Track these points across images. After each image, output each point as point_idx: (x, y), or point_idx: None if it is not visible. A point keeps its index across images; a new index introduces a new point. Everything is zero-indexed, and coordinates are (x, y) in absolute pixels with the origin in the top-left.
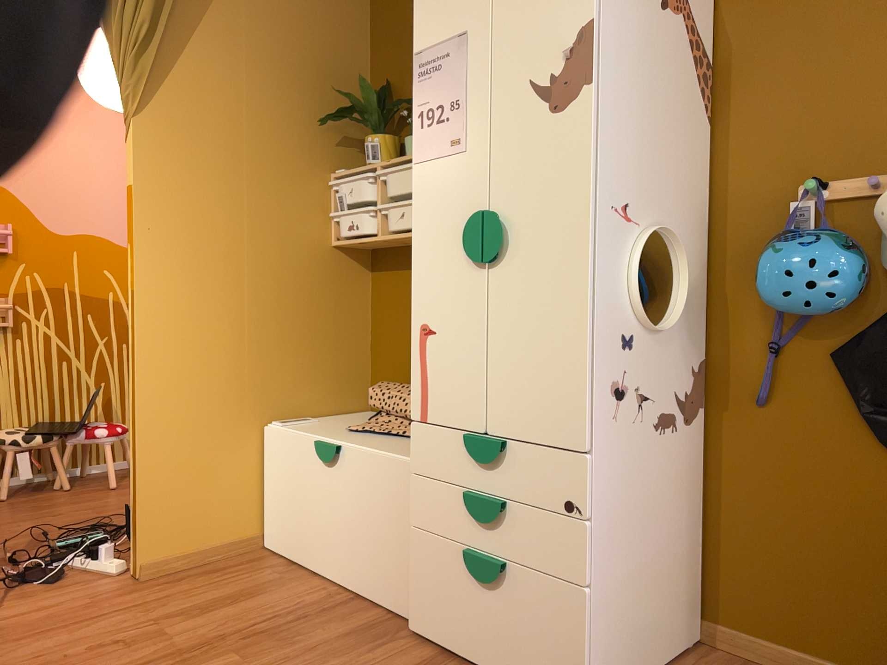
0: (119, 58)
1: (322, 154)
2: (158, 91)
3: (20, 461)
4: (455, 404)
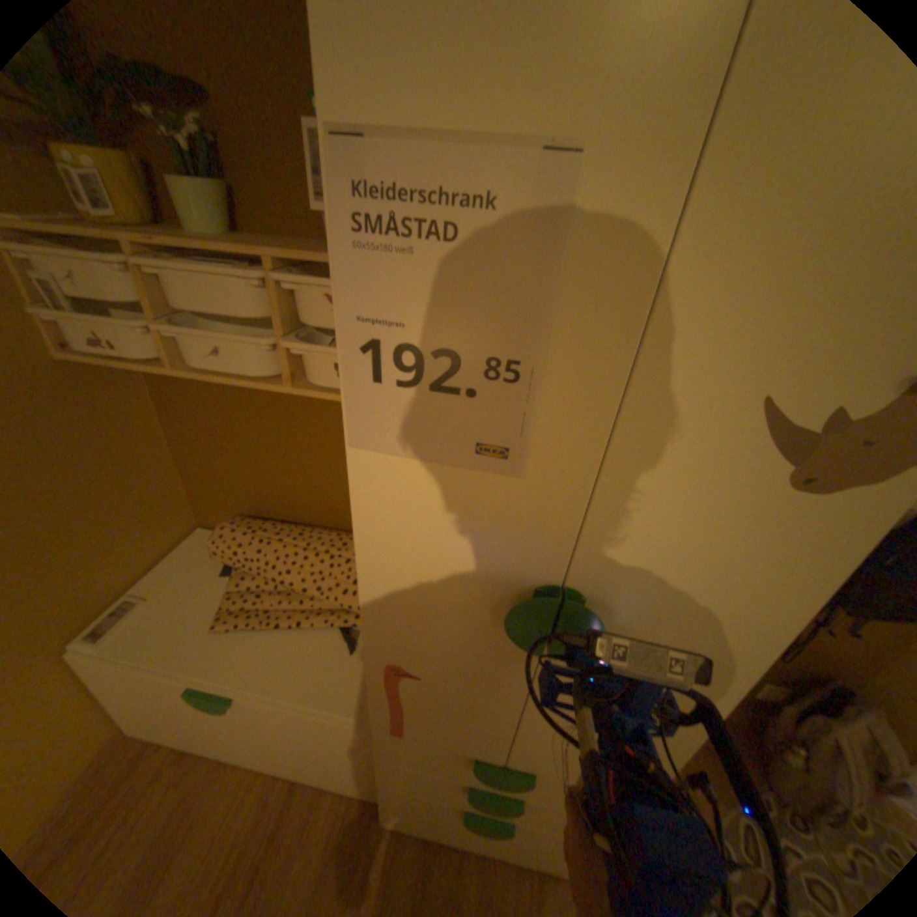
0: None
1: None
2: None
3: None
4: (457, 739)
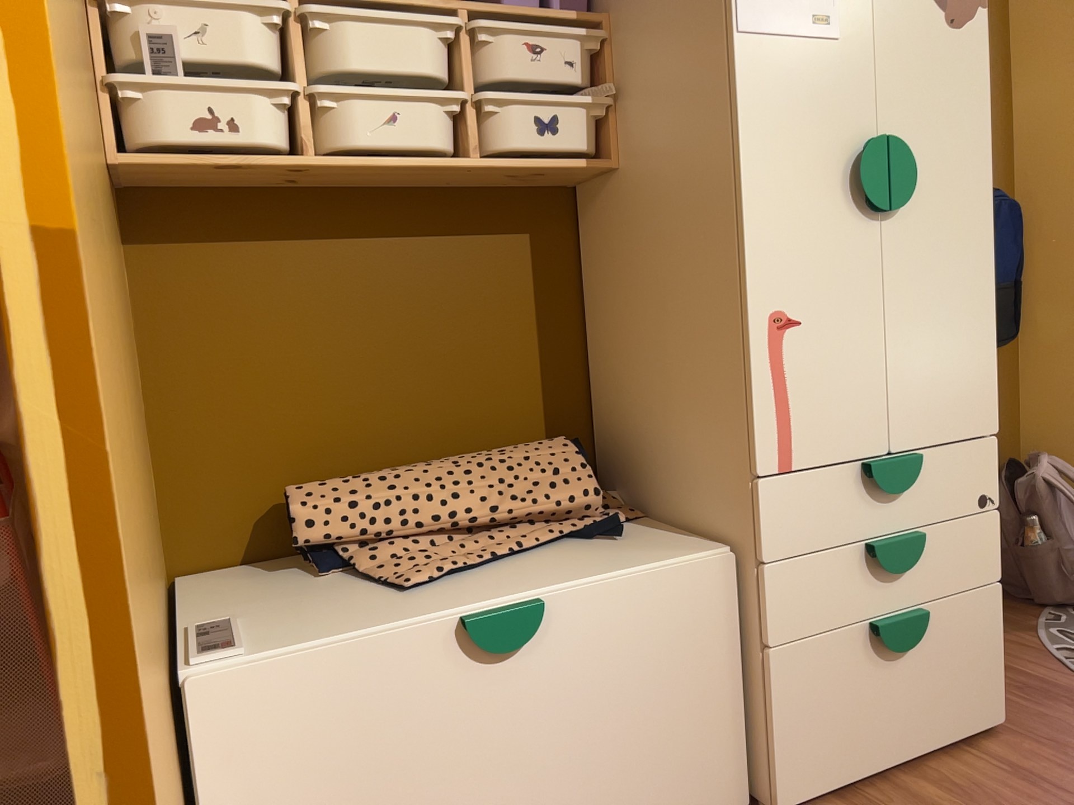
0: None
1: None
2: None
3: None
4: (843, 426)
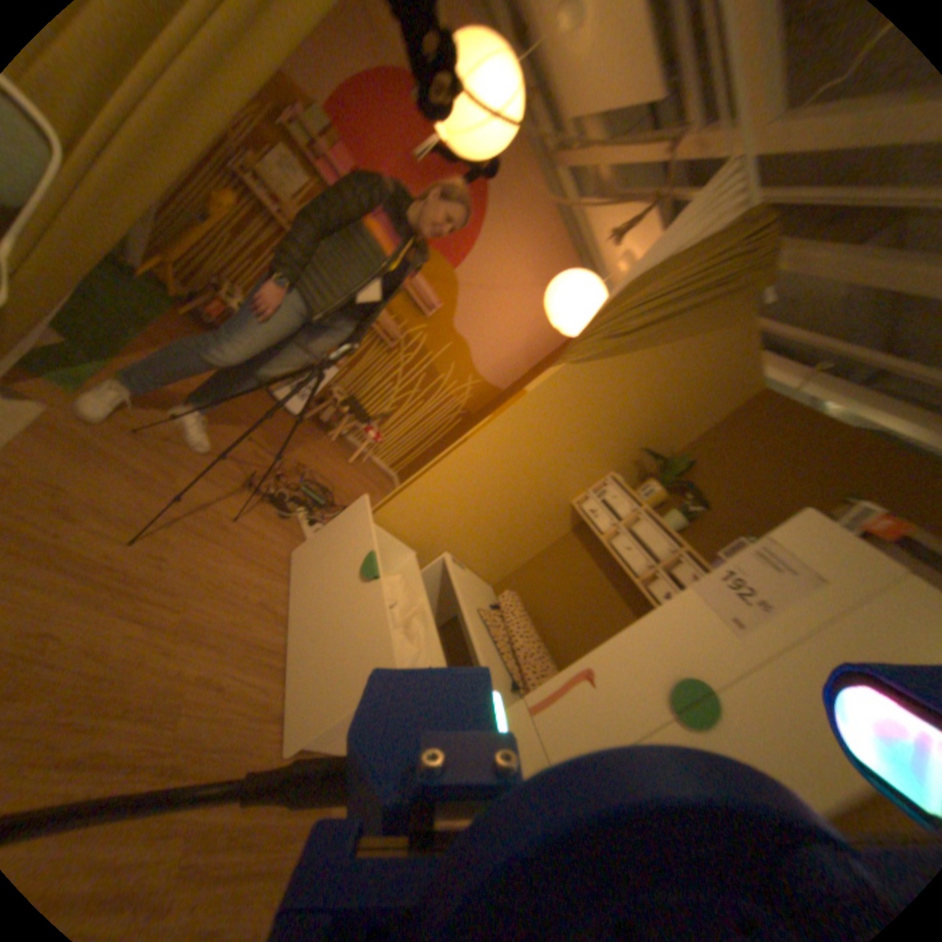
0: (594, 328)
1: (619, 461)
2: (590, 362)
3: (326, 413)
4: (559, 743)
